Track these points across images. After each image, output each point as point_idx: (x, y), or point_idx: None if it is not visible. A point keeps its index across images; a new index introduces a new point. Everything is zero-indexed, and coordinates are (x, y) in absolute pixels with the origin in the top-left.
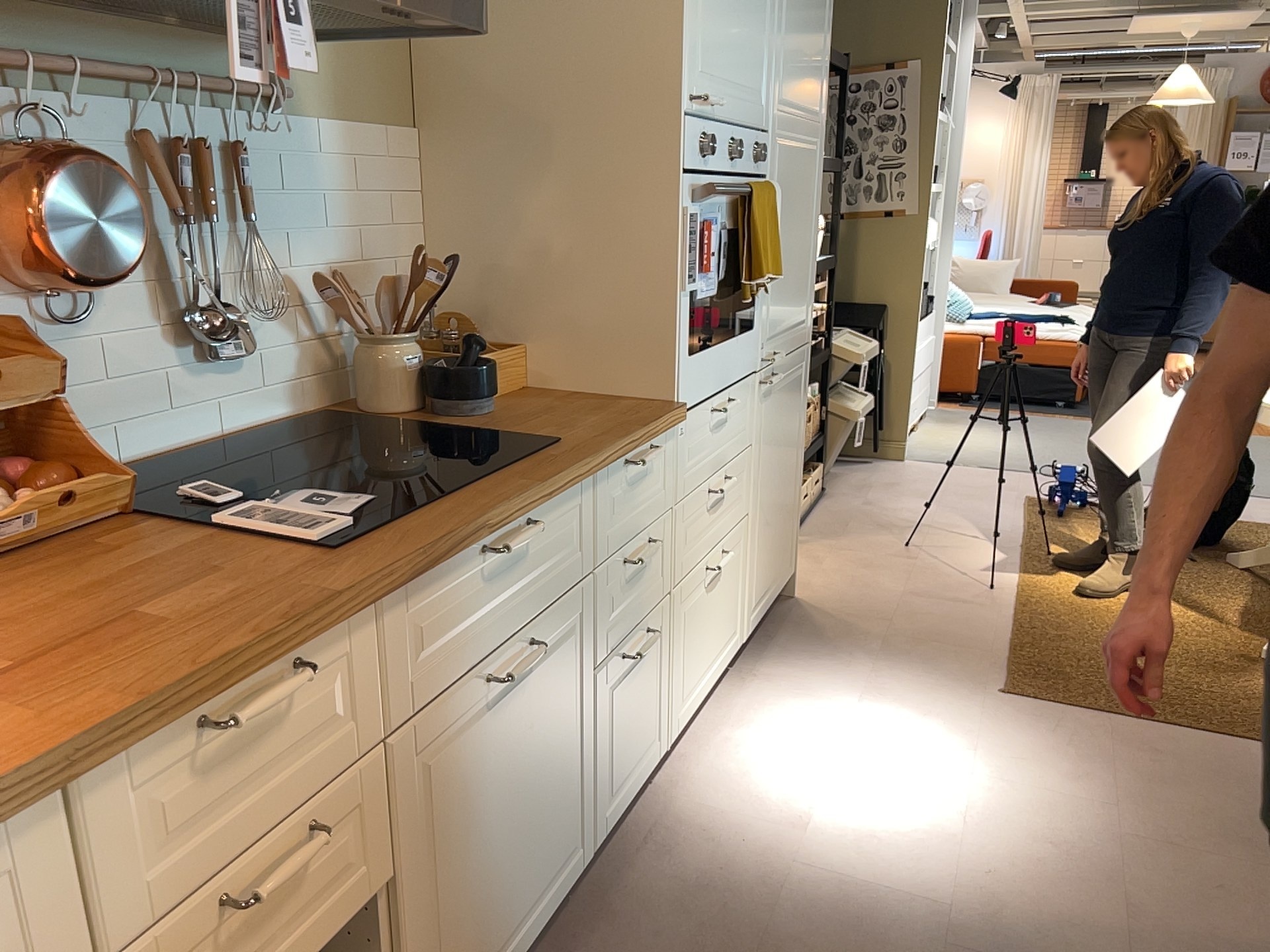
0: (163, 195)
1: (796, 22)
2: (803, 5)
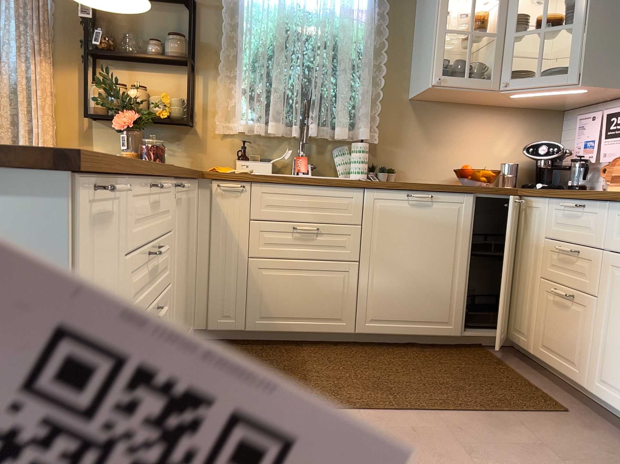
0: None
1: None
2: None
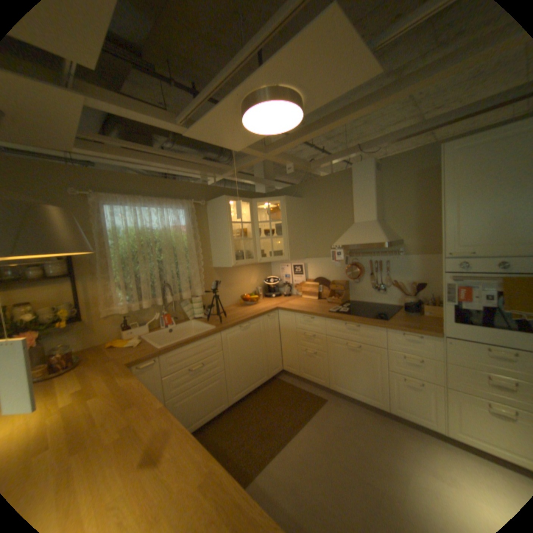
0: (370, 268)
1: None
2: None
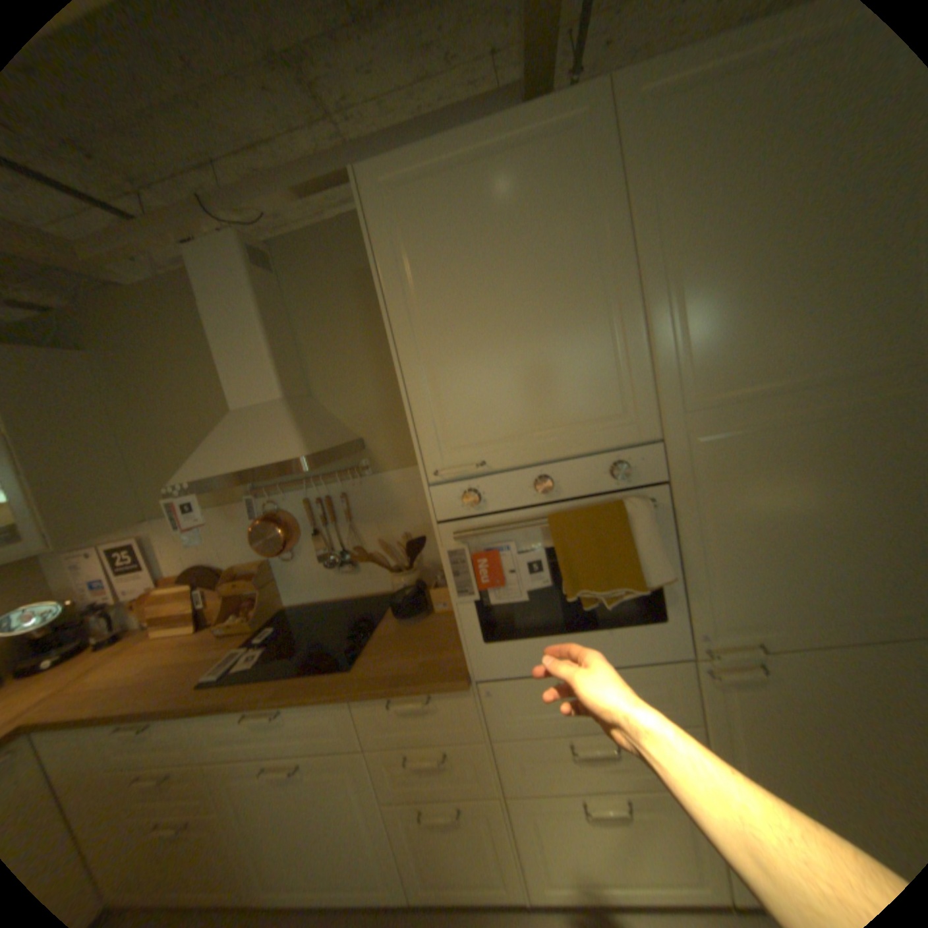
0: (308, 519)
1: (726, 300)
2: (754, 268)
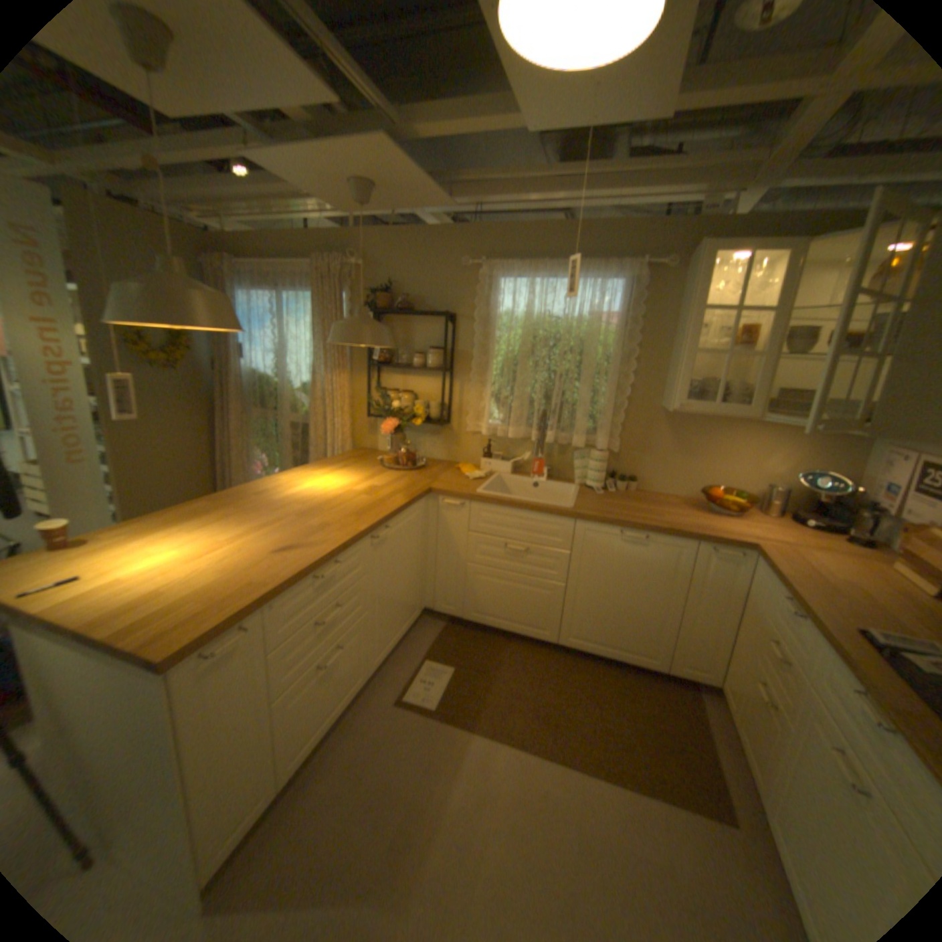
0: None
1: None
2: None
